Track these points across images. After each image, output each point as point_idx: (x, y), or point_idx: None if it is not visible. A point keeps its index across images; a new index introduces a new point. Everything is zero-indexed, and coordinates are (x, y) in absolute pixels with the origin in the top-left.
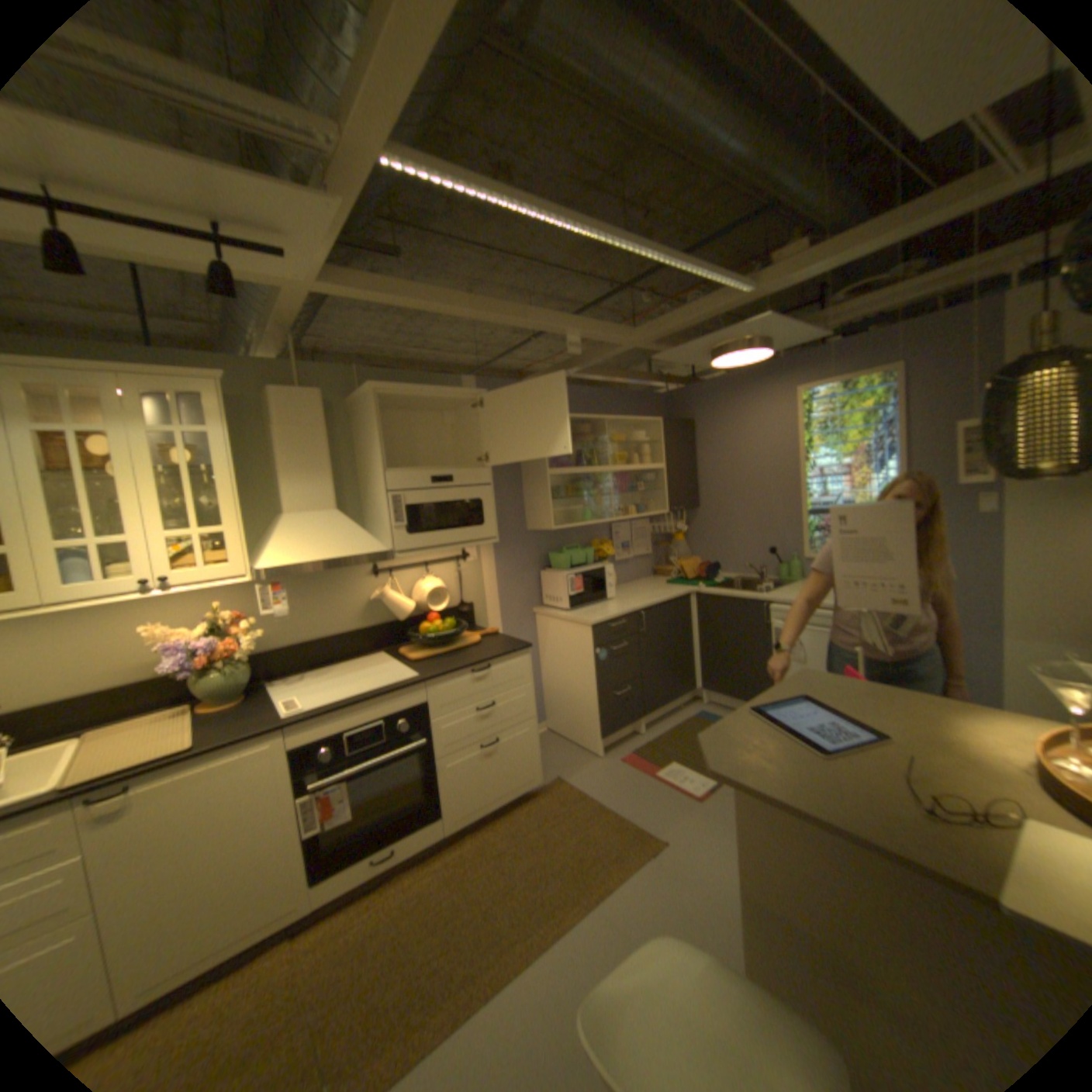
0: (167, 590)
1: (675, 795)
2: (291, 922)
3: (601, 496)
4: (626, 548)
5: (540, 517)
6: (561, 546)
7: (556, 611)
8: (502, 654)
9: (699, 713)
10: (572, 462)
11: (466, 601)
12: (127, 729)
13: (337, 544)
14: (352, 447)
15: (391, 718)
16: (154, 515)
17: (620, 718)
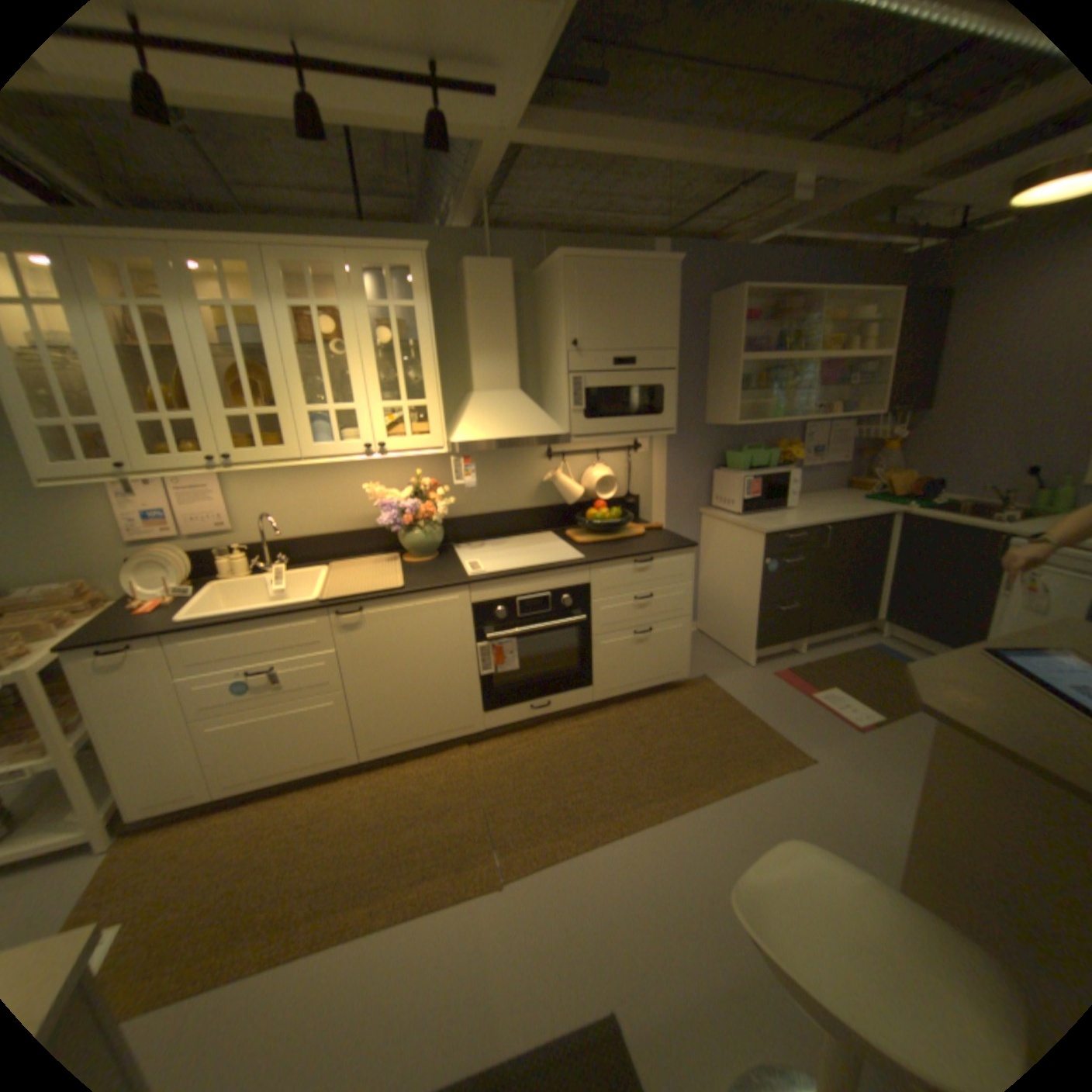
0: (386, 455)
1: (834, 721)
2: (471, 735)
3: (803, 389)
4: (820, 453)
5: (725, 409)
6: (743, 444)
7: (727, 514)
8: (667, 550)
9: (876, 645)
10: (773, 346)
11: (633, 494)
12: (359, 566)
13: (520, 425)
14: (537, 325)
15: (558, 592)
16: (376, 387)
17: (781, 634)
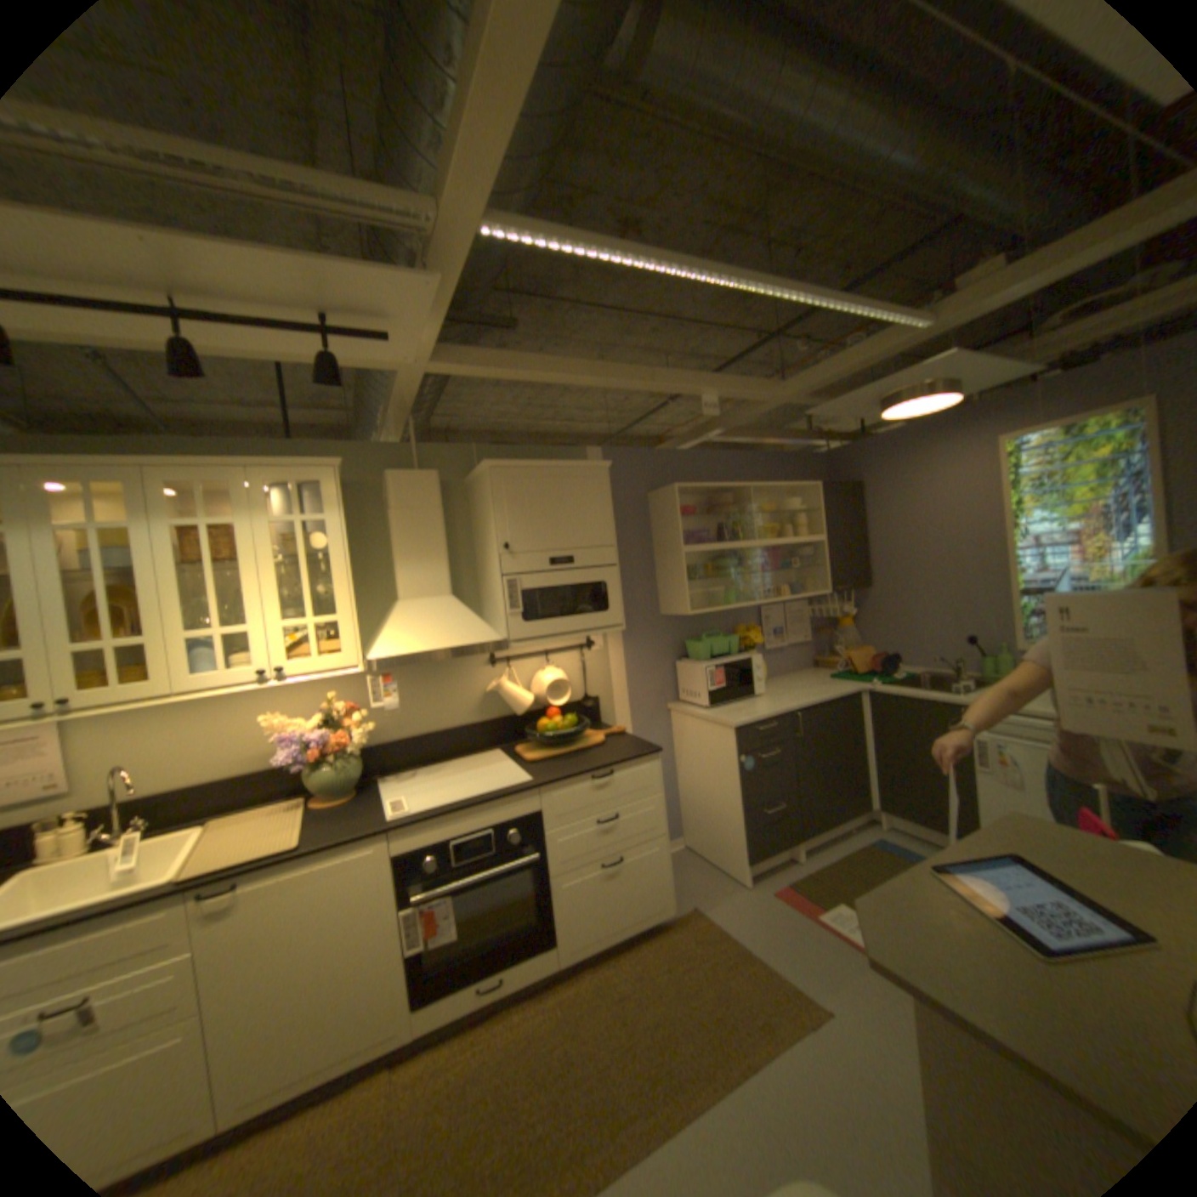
0: (284, 681)
1: (845, 951)
2: (392, 1051)
3: (749, 575)
4: (780, 636)
5: (675, 600)
6: (701, 633)
7: (694, 709)
8: (627, 759)
9: (877, 842)
10: (712, 537)
11: (591, 695)
12: (246, 821)
13: (450, 634)
14: (471, 529)
15: (502, 828)
16: (275, 605)
17: (773, 843)
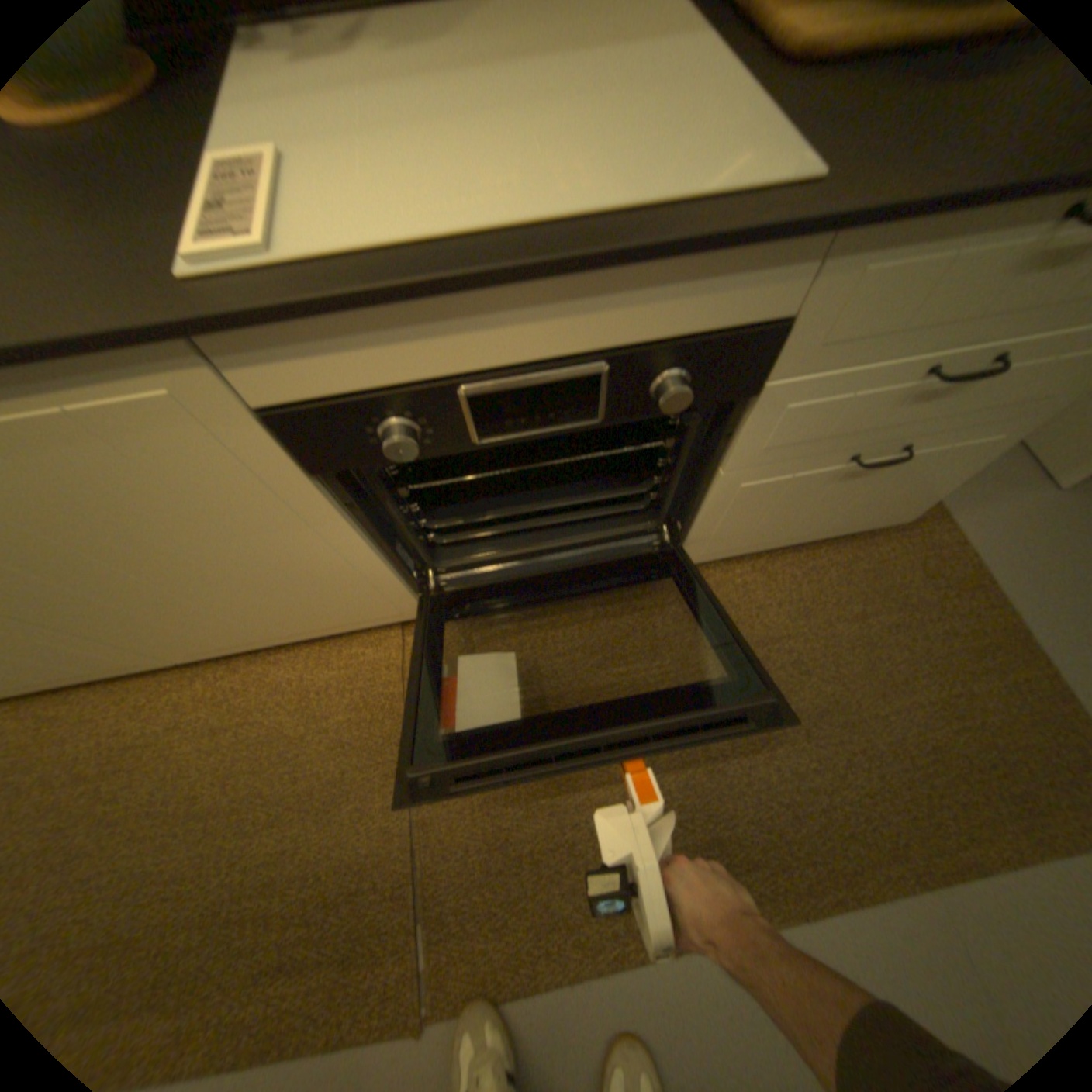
0: None
1: None
2: (401, 622)
3: None
4: None
5: None
6: None
7: None
8: None
9: None
10: None
11: None
12: None
13: None
14: None
15: (640, 357)
16: None
17: None
